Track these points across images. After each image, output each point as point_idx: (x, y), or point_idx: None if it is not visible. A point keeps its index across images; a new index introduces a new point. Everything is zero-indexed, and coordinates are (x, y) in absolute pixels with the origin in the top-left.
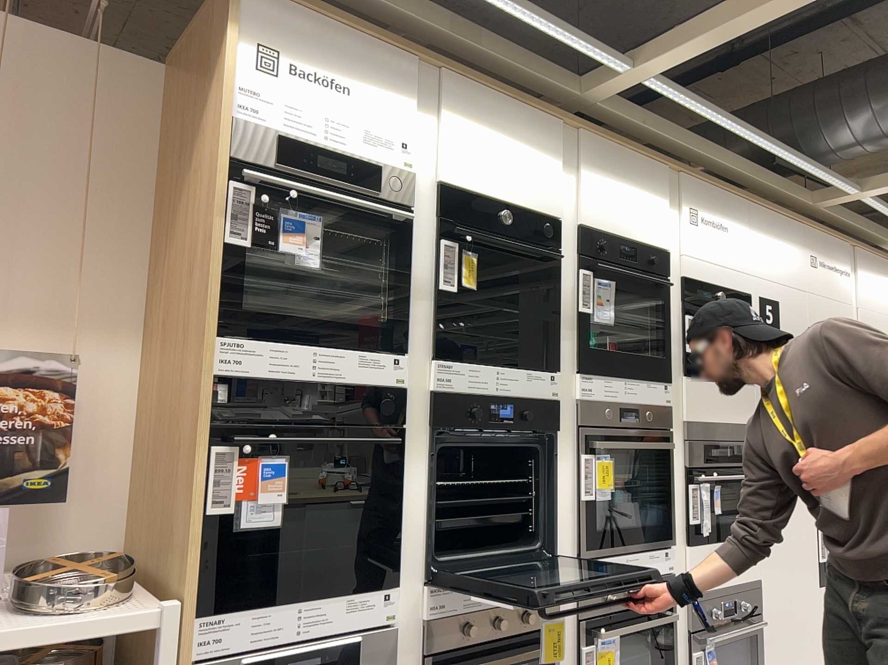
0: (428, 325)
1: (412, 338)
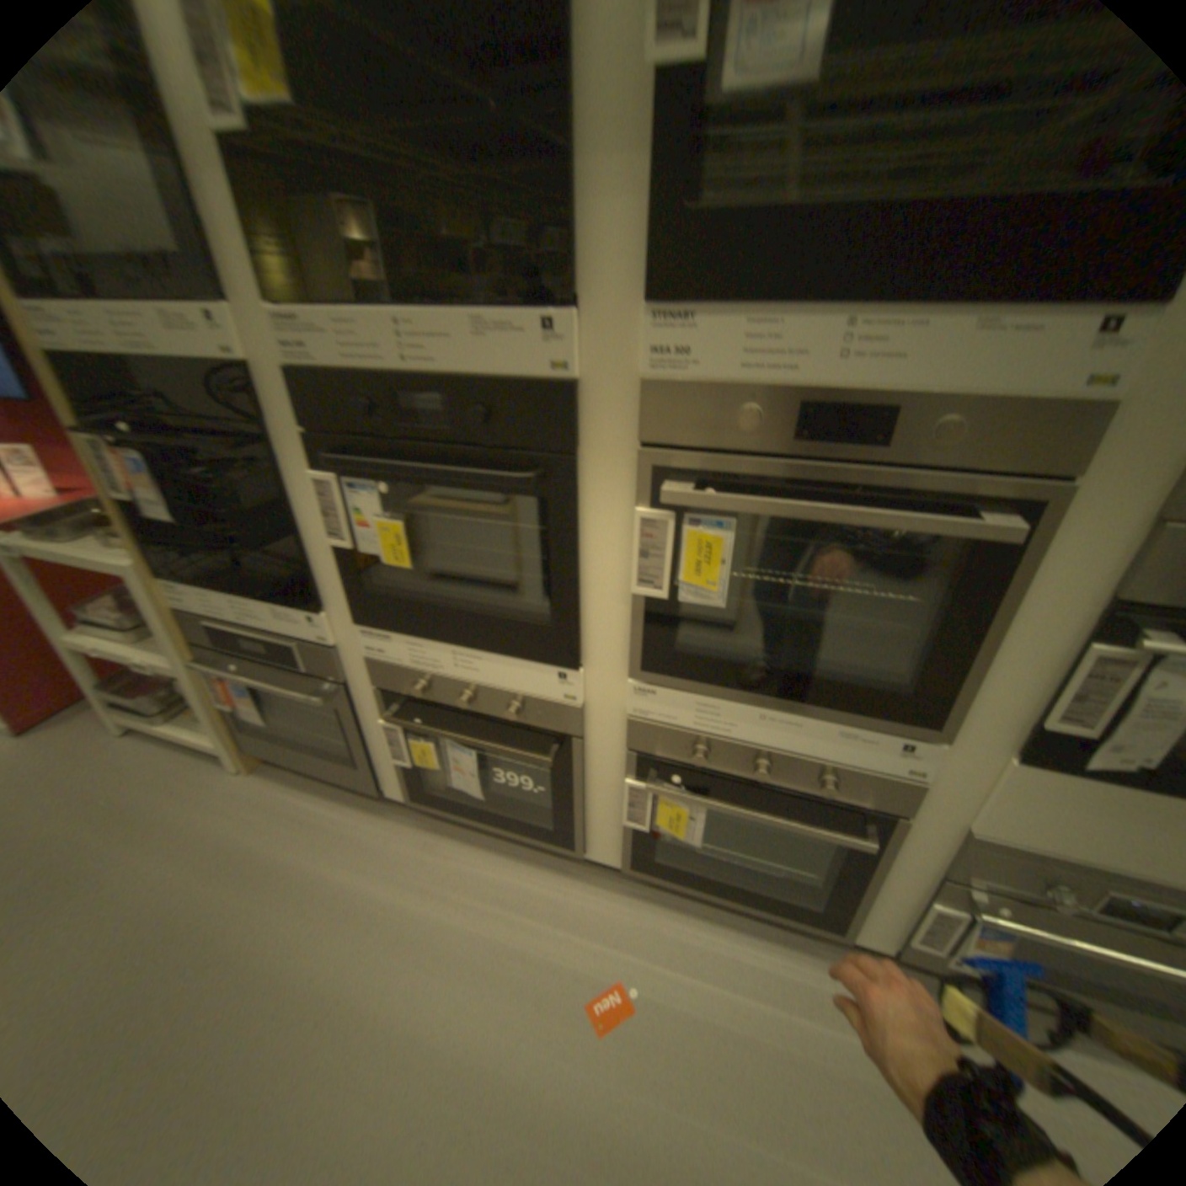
0: (236, 228)
1: (214, 263)
